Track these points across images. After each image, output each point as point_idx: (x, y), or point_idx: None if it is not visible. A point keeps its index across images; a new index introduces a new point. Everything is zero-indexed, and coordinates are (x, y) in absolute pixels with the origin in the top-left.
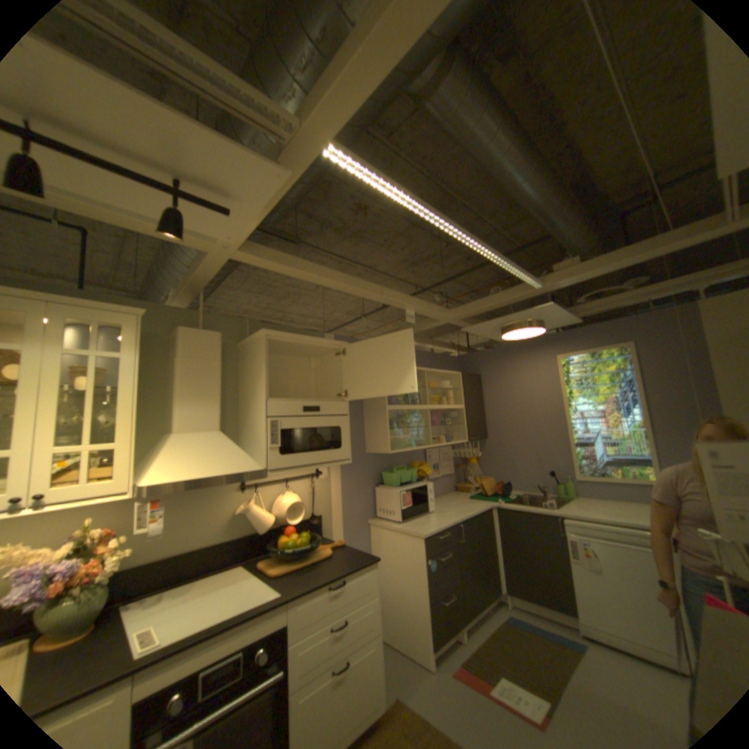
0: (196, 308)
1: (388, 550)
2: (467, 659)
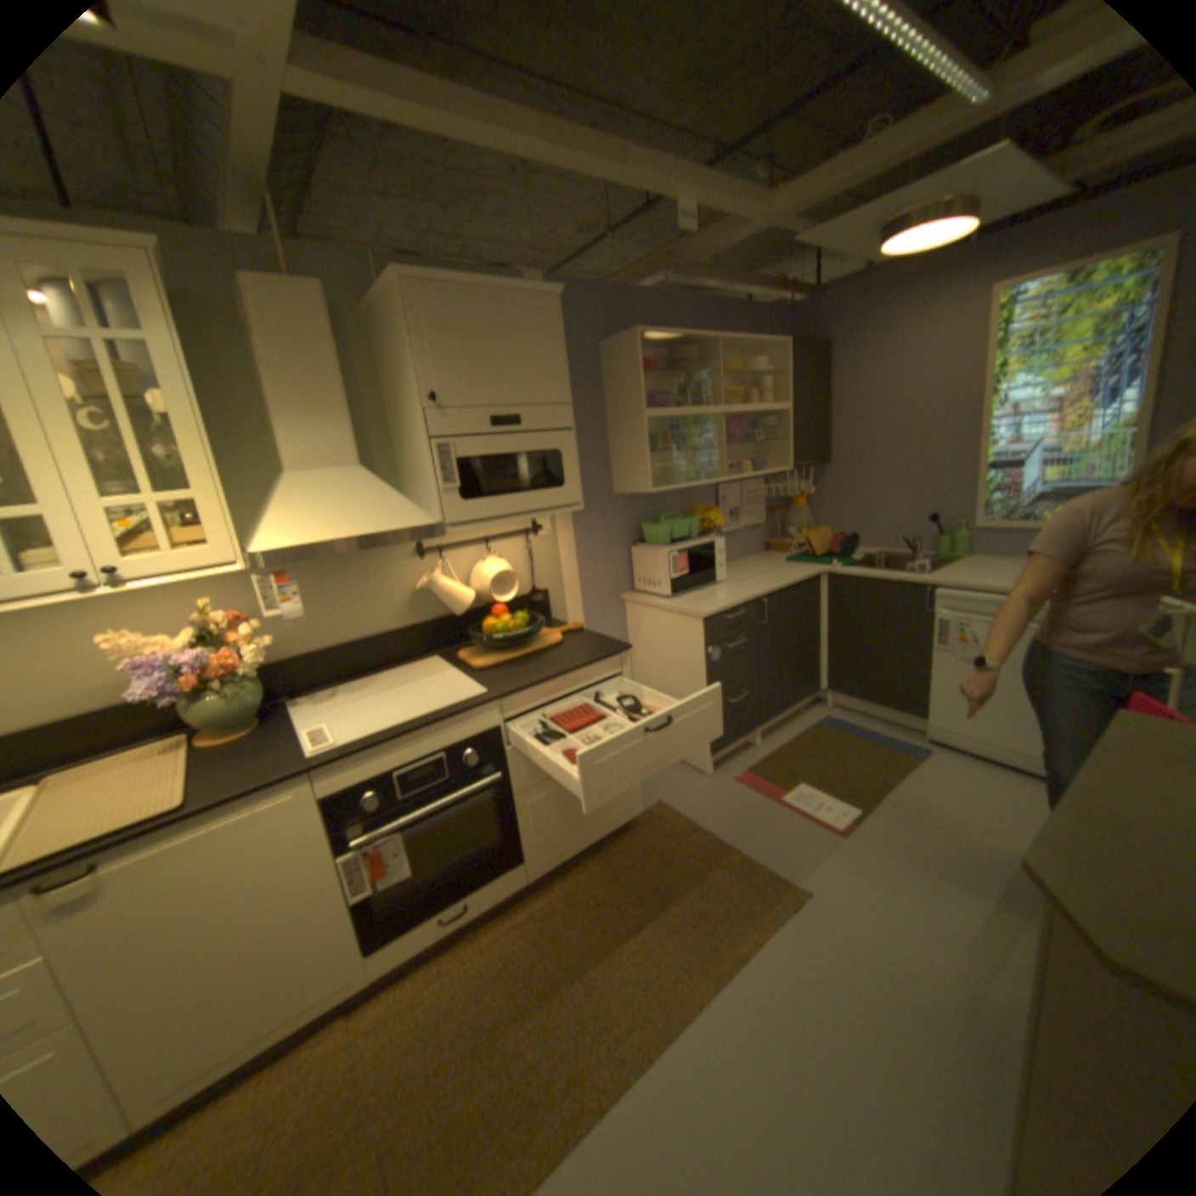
0: (266, 233)
1: (652, 635)
2: (759, 763)
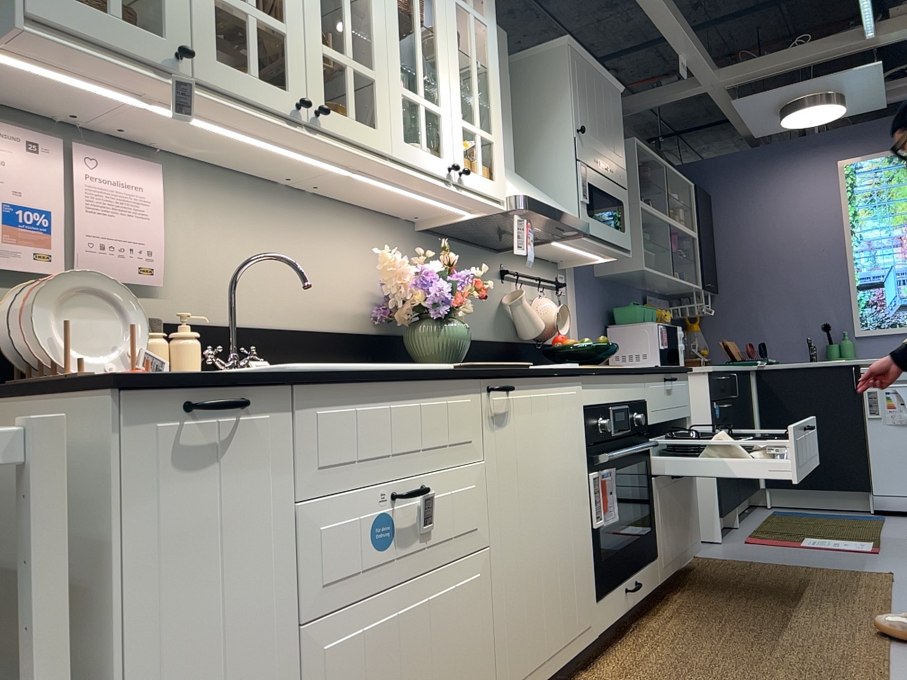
0: None
1: None
2: (752, 532)
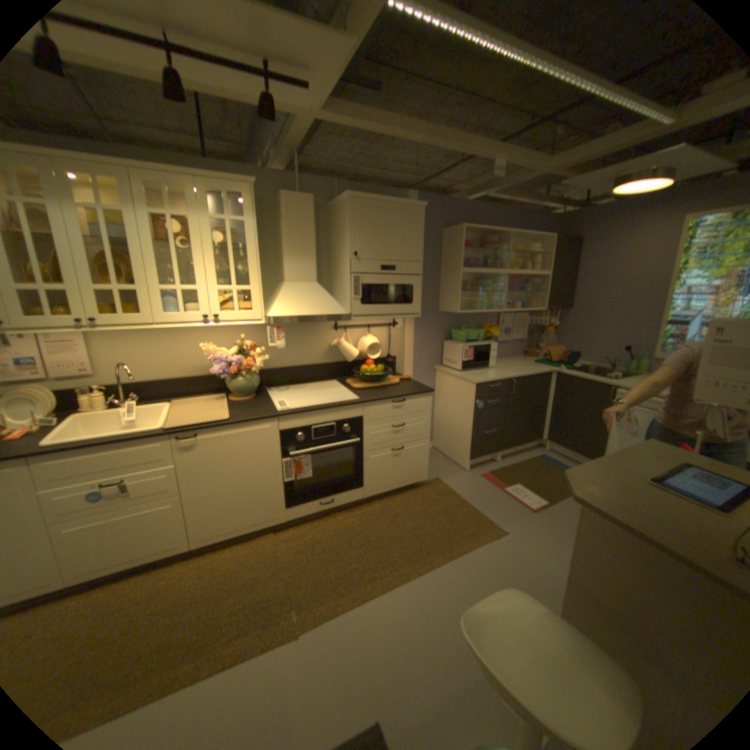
0: (292, 169)
1: (448, 390)
2: (497, 470)
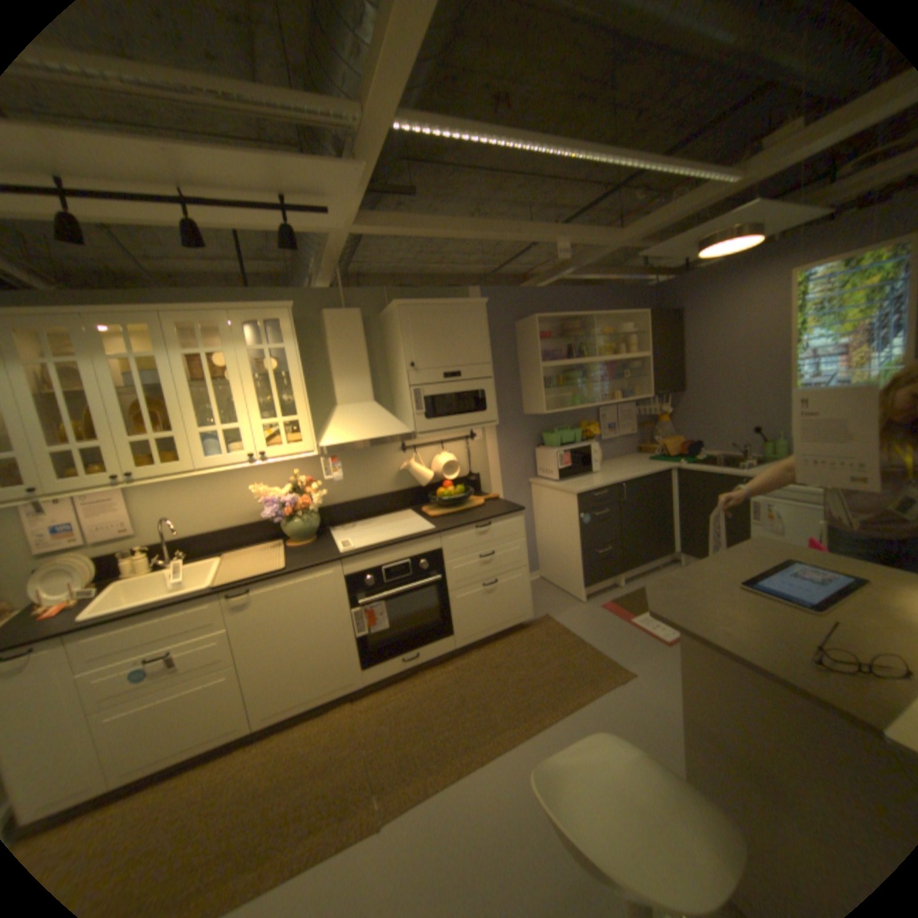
0: (336, 285)
1: (547, 506)
2: (621, 597)
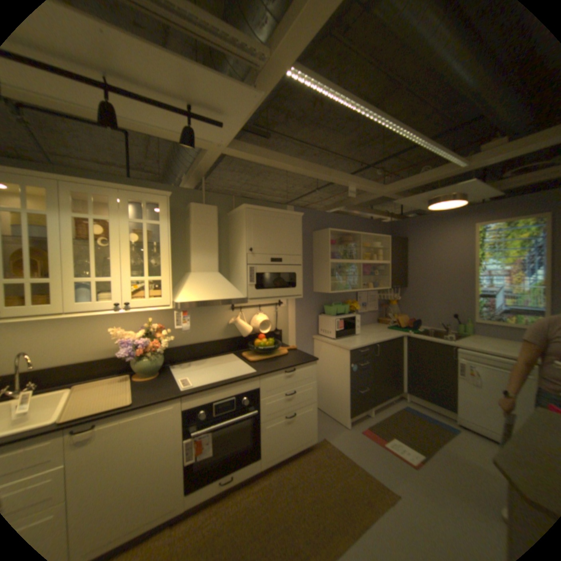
0: (200, 189)
1: (326, 356)
2: (374, 426)
